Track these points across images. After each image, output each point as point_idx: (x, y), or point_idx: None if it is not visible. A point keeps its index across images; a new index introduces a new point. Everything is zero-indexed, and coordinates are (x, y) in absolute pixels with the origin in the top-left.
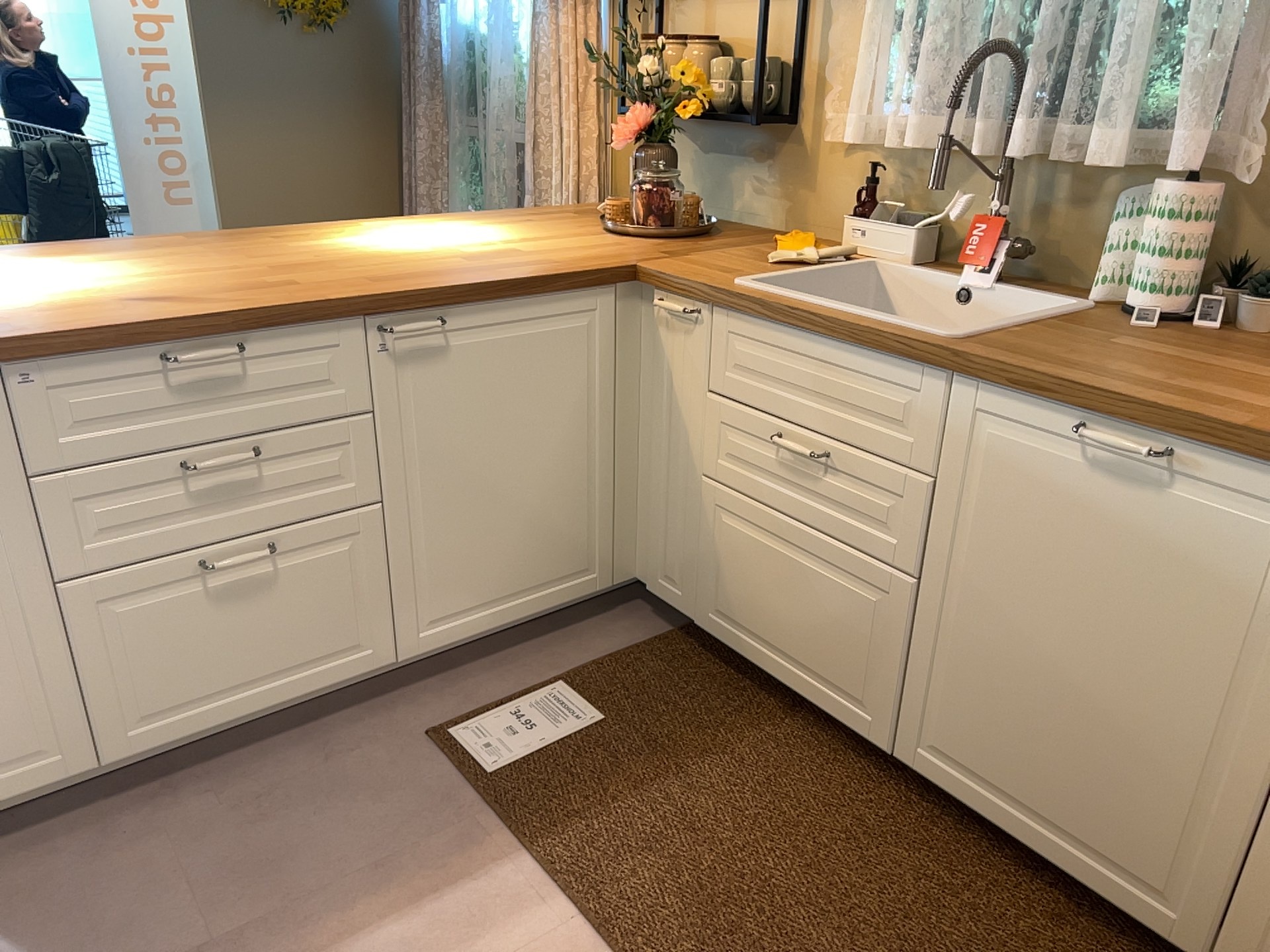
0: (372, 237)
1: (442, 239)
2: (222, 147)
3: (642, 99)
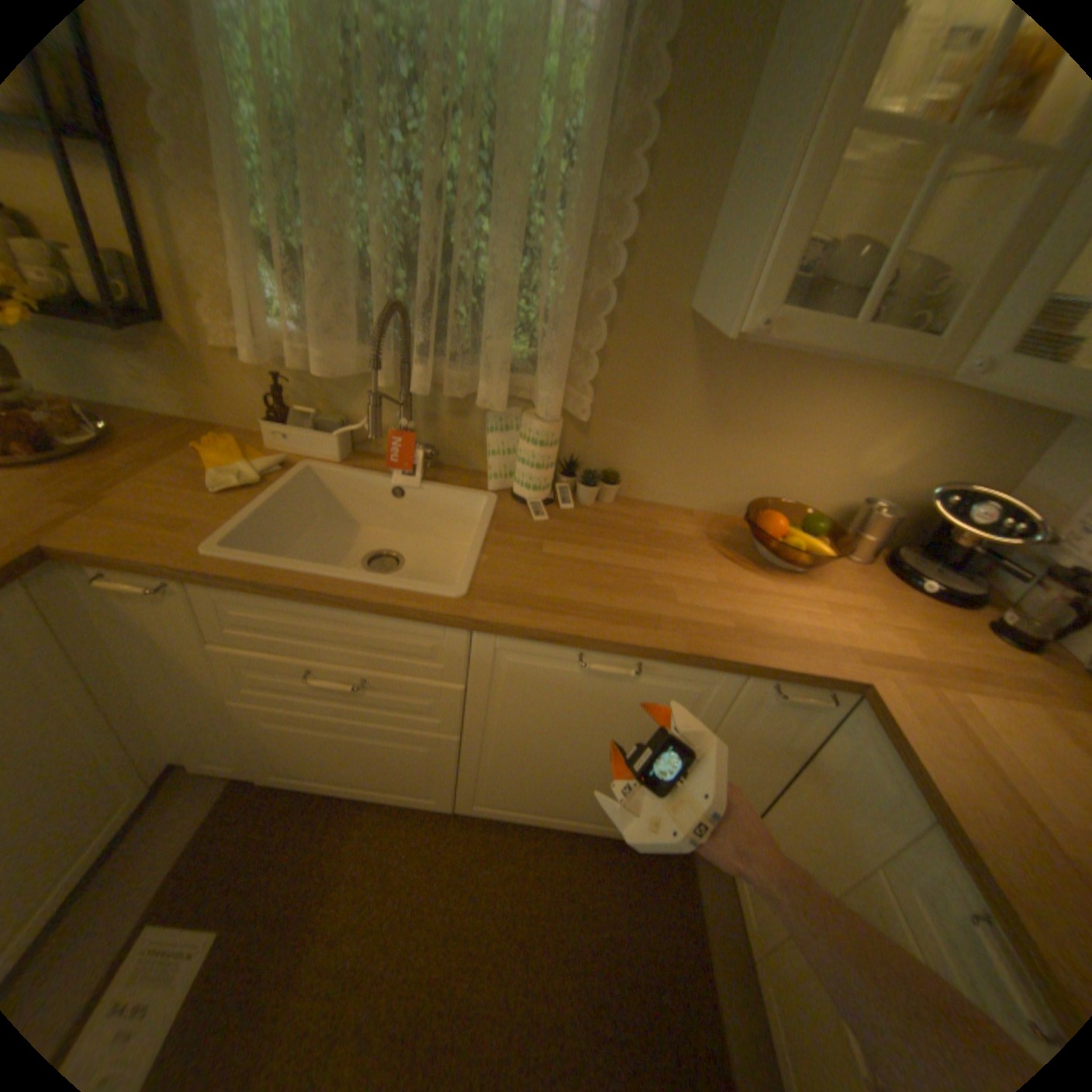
0: None
1: None
2: None
3: None
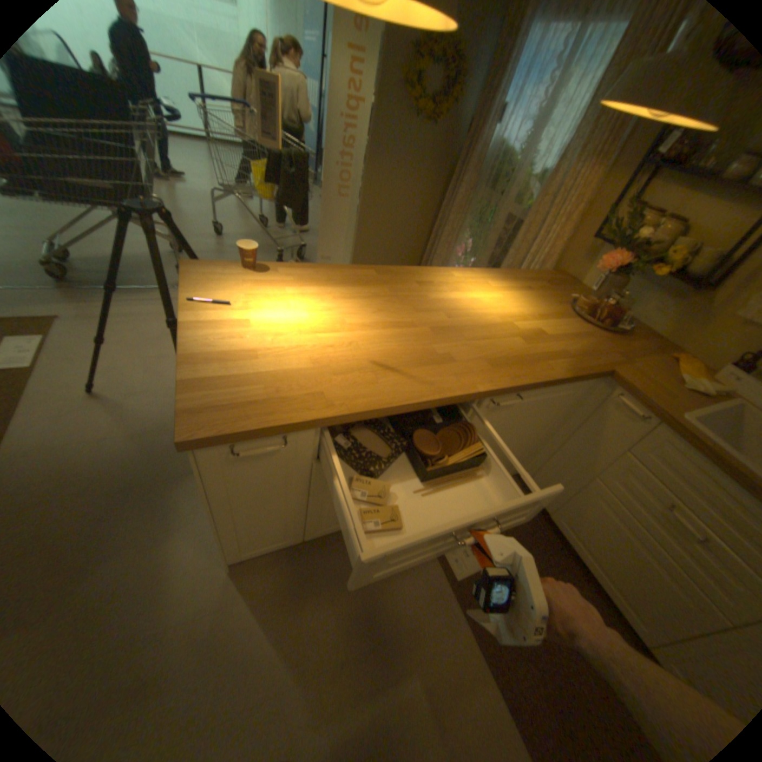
0: (464, 293)
1: (500, 305)
2: (368, 176)
3: (632, 247)
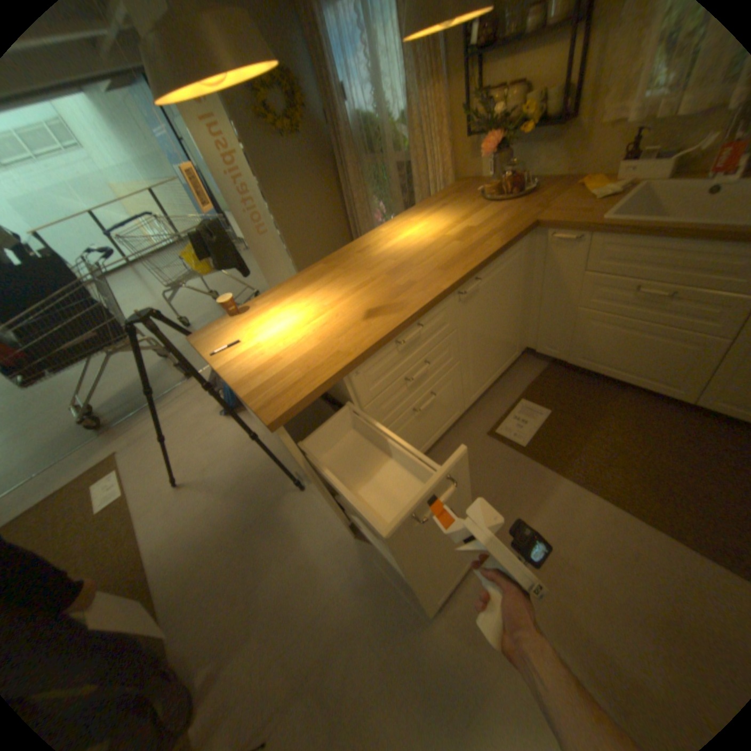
0: (395, 238)
1: (426, 230)
2: (272, 205)
3: (496, 126)
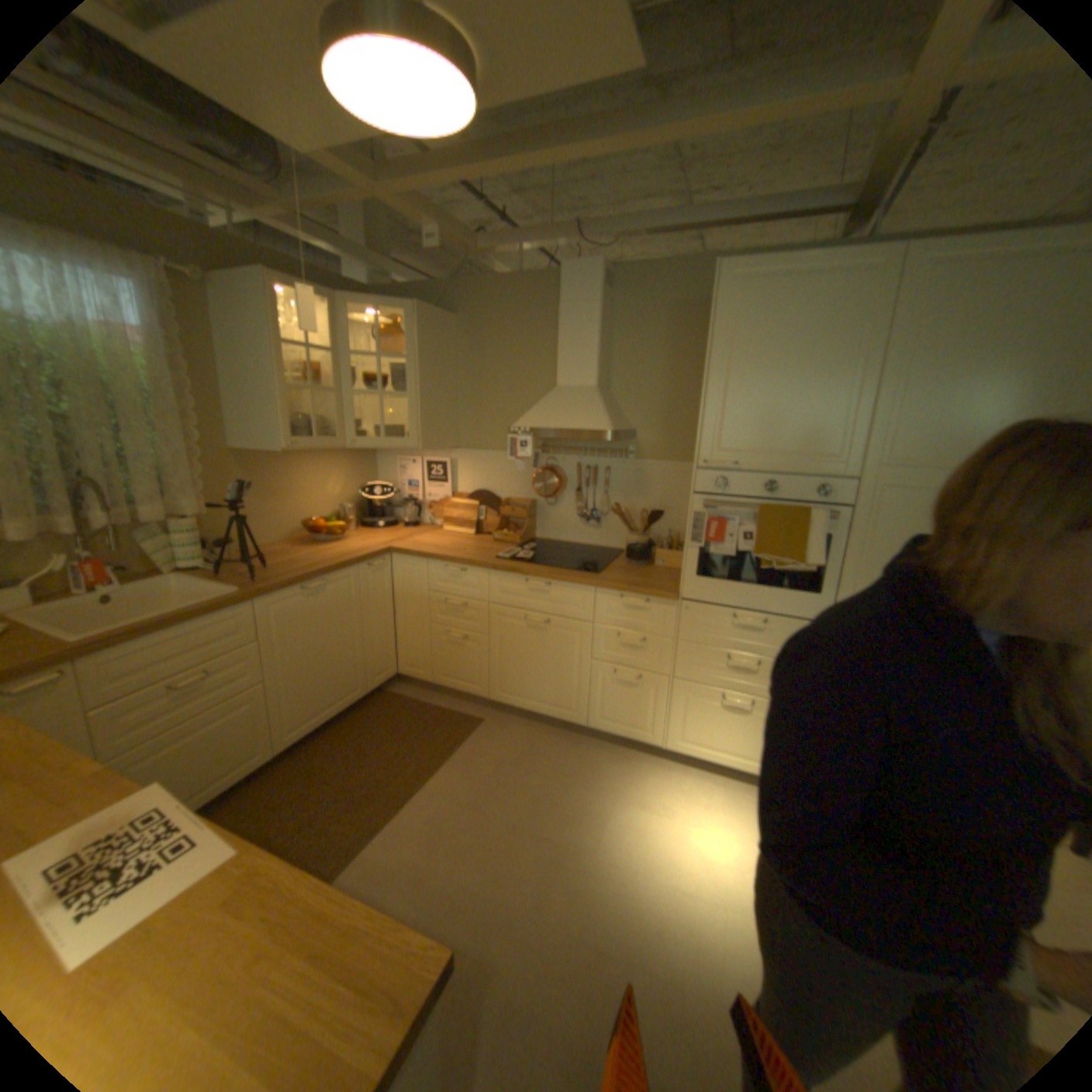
0: None
1: None
2: None
3: None
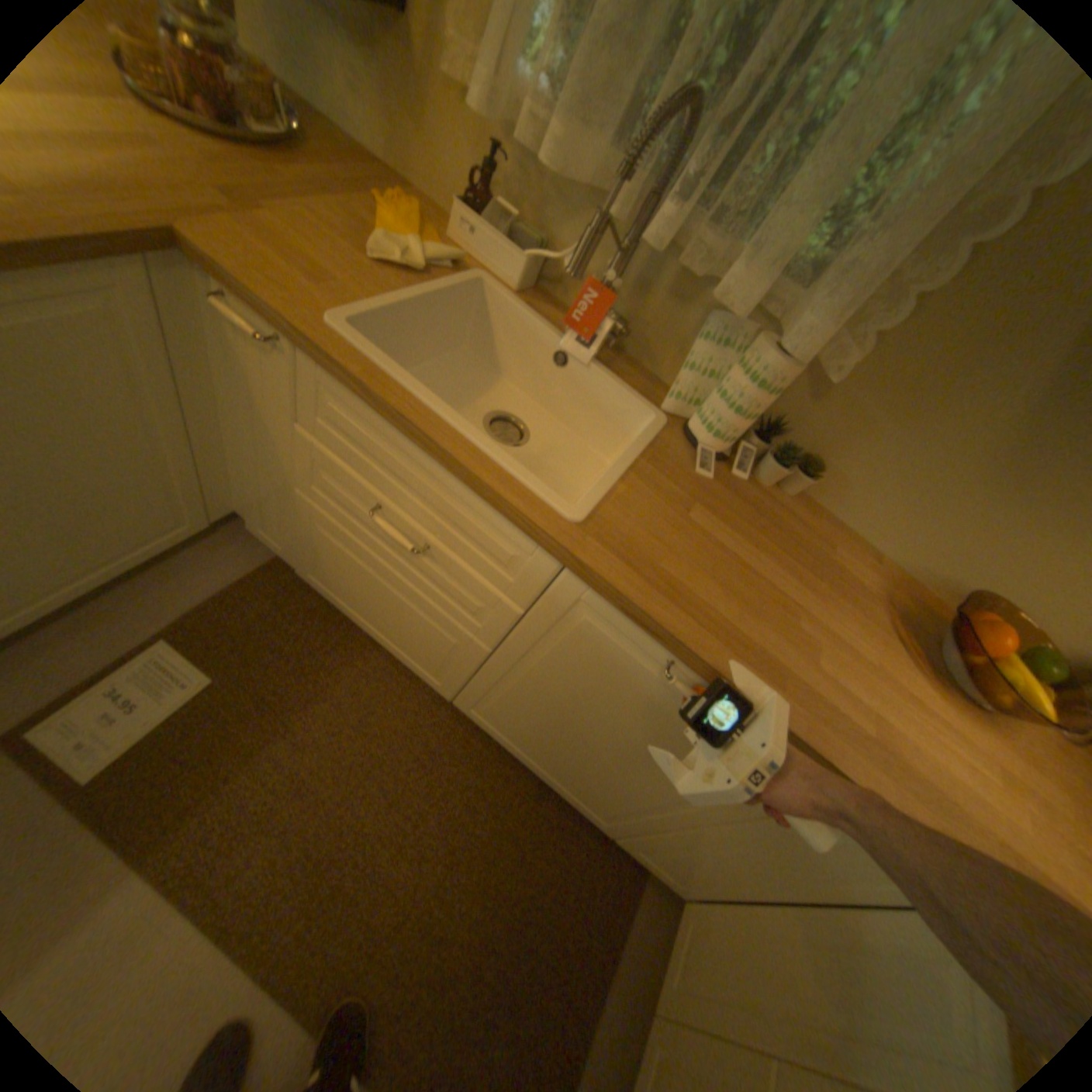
0: None
1: None
2: None
3: None
